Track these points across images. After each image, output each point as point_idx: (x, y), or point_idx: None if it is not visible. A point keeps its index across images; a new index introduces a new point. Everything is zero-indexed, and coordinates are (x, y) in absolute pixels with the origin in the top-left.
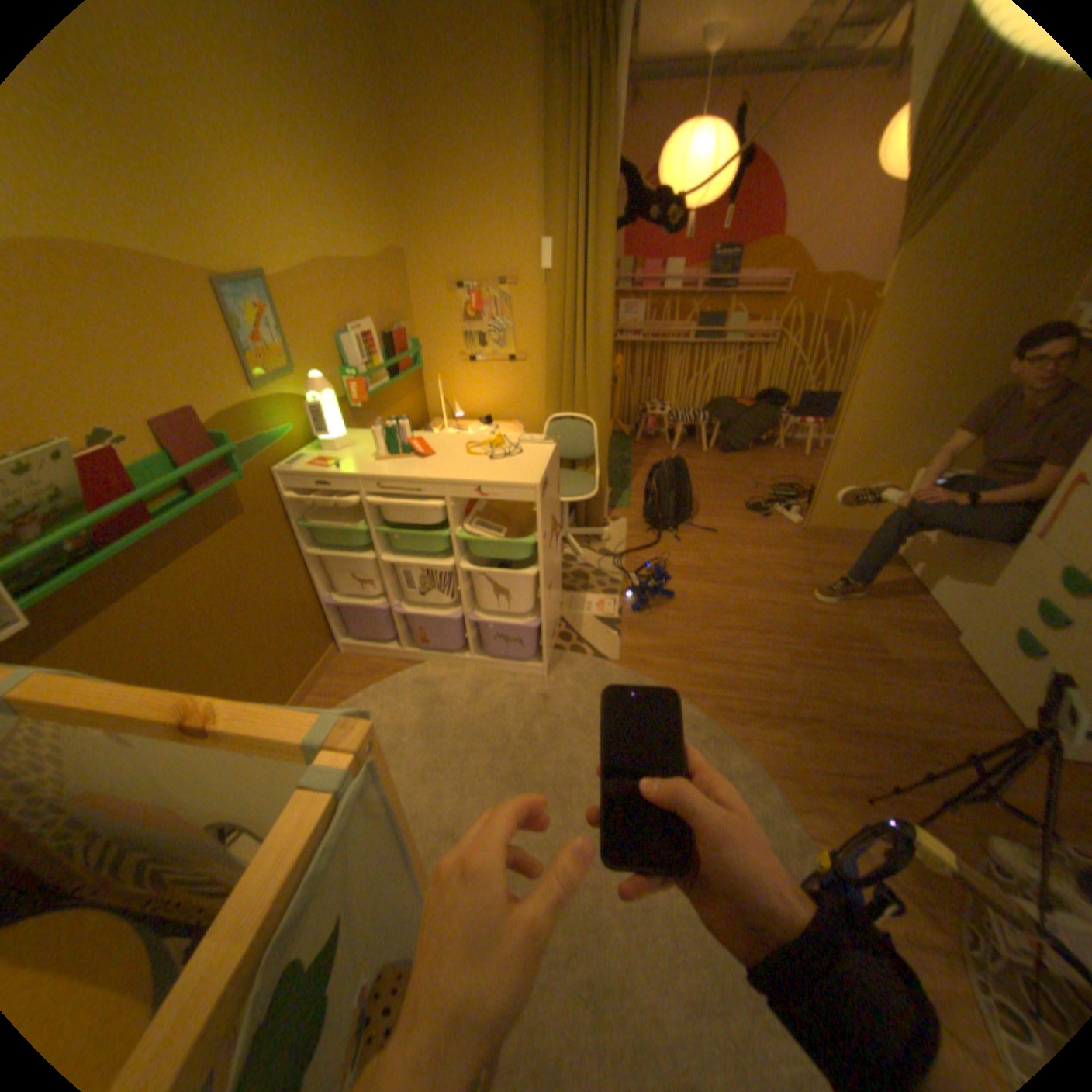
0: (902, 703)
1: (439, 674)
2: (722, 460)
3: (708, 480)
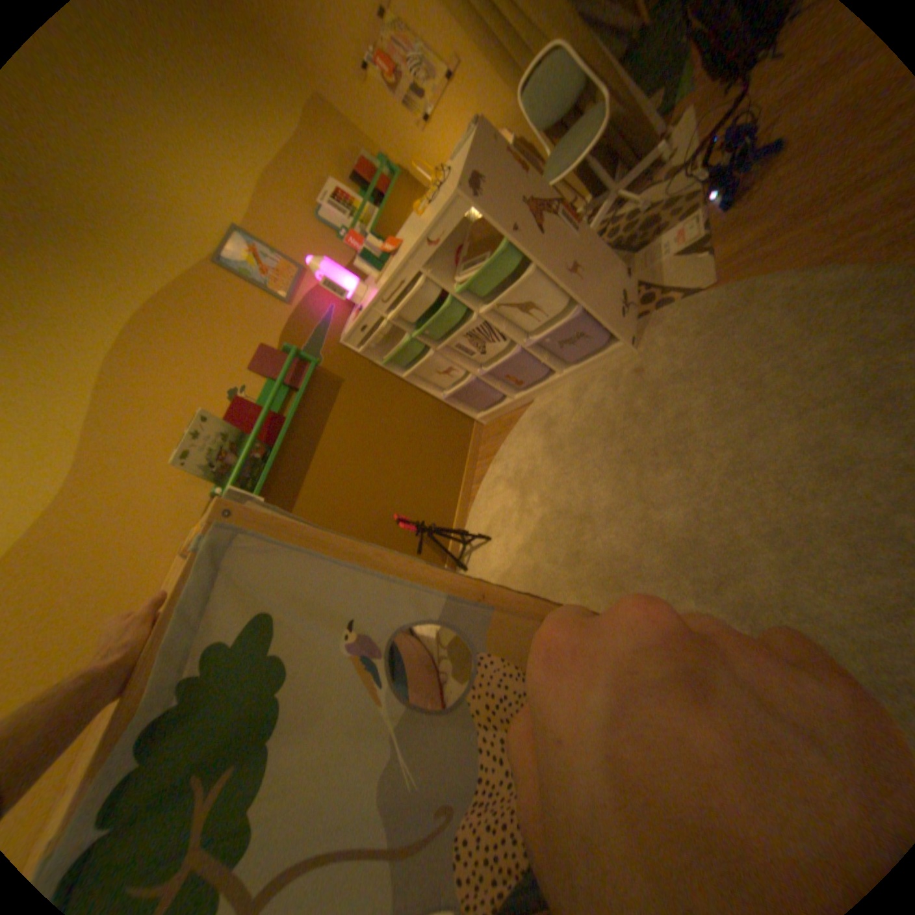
0: None
1: (548, 401)
2: None
3: None
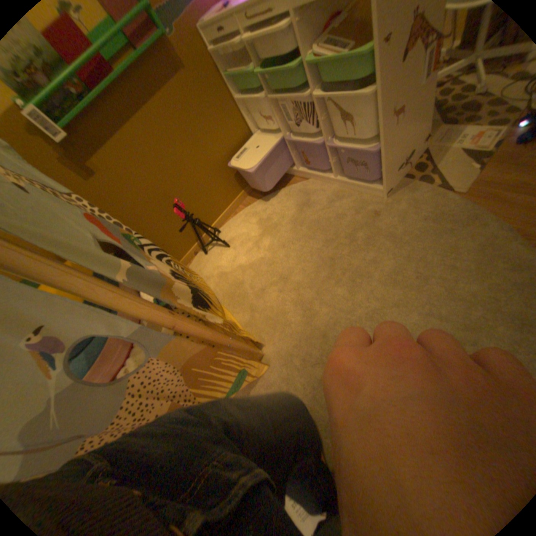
0: None
1: (315, 186)
2: None
3: None
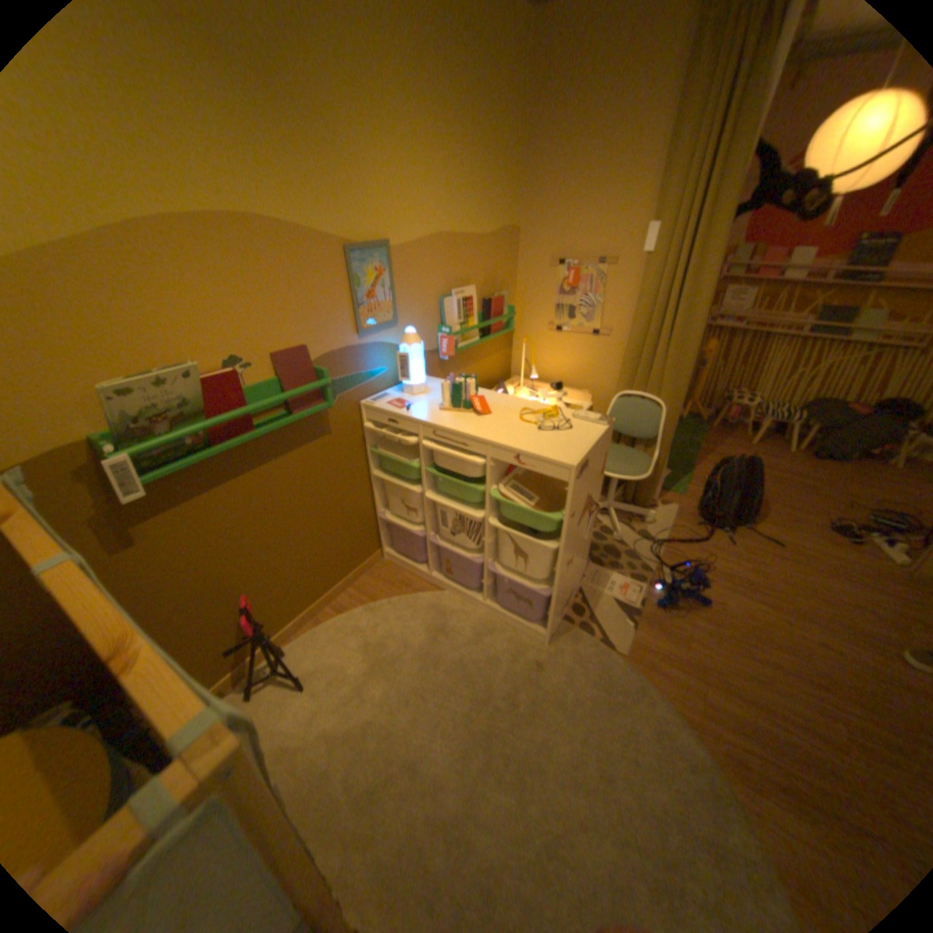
0: None
1: (453, 606)
2: (813, 465)
3: (789, 484)
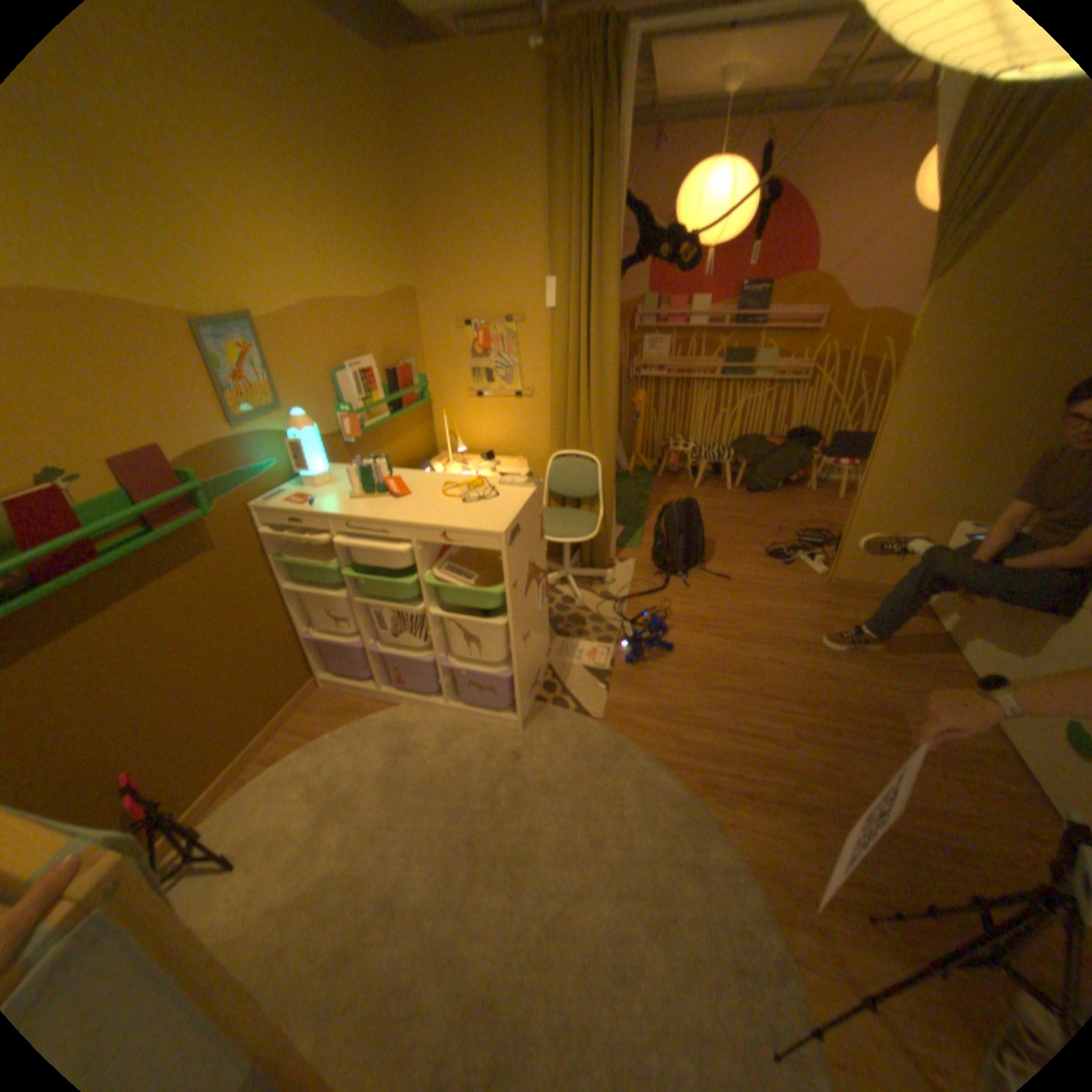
0: (923, 797)
1: (411, 720)
2: (747, 500)
3: (728, 521)
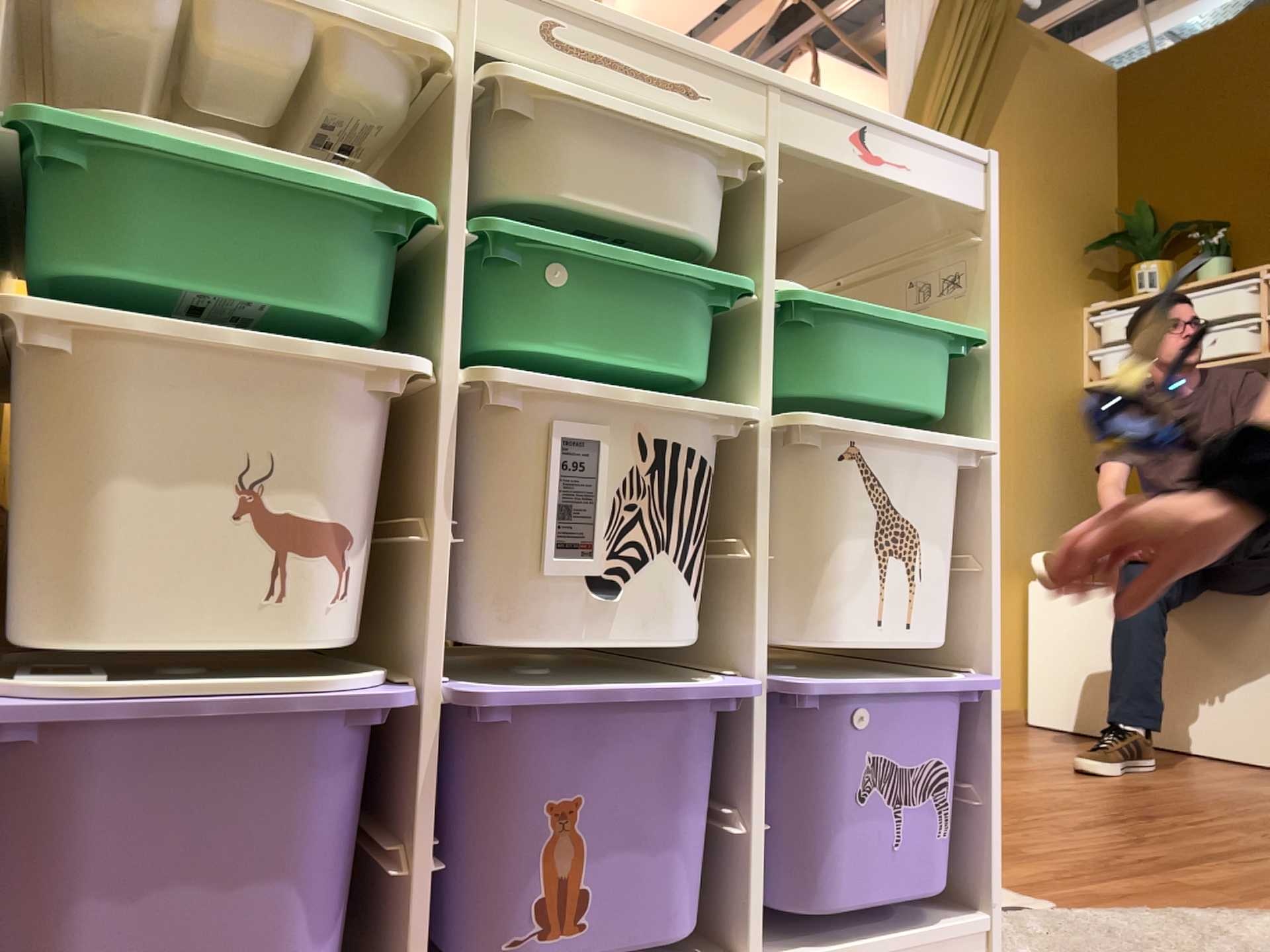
0: None
1: None
2: None
3: None
